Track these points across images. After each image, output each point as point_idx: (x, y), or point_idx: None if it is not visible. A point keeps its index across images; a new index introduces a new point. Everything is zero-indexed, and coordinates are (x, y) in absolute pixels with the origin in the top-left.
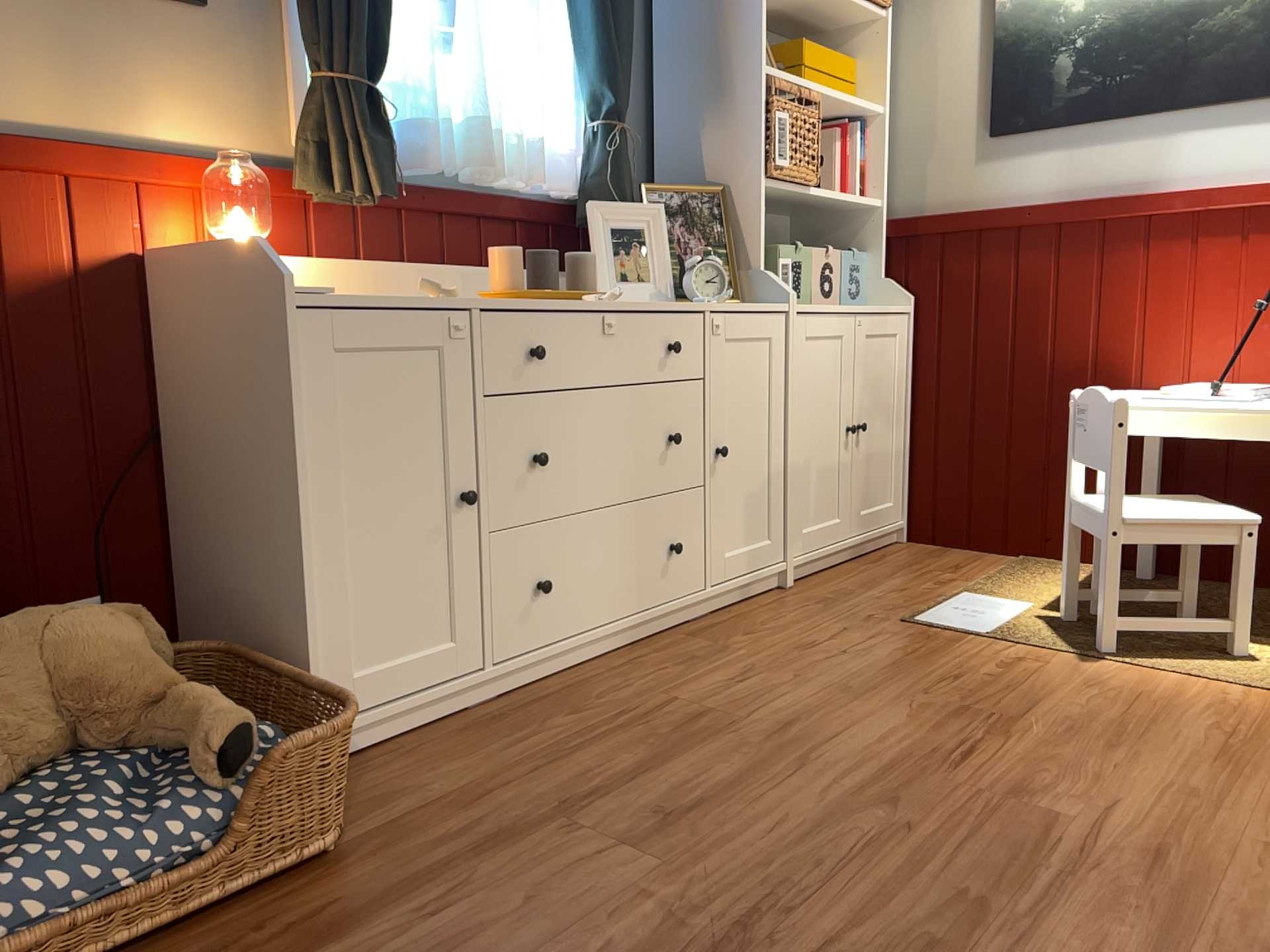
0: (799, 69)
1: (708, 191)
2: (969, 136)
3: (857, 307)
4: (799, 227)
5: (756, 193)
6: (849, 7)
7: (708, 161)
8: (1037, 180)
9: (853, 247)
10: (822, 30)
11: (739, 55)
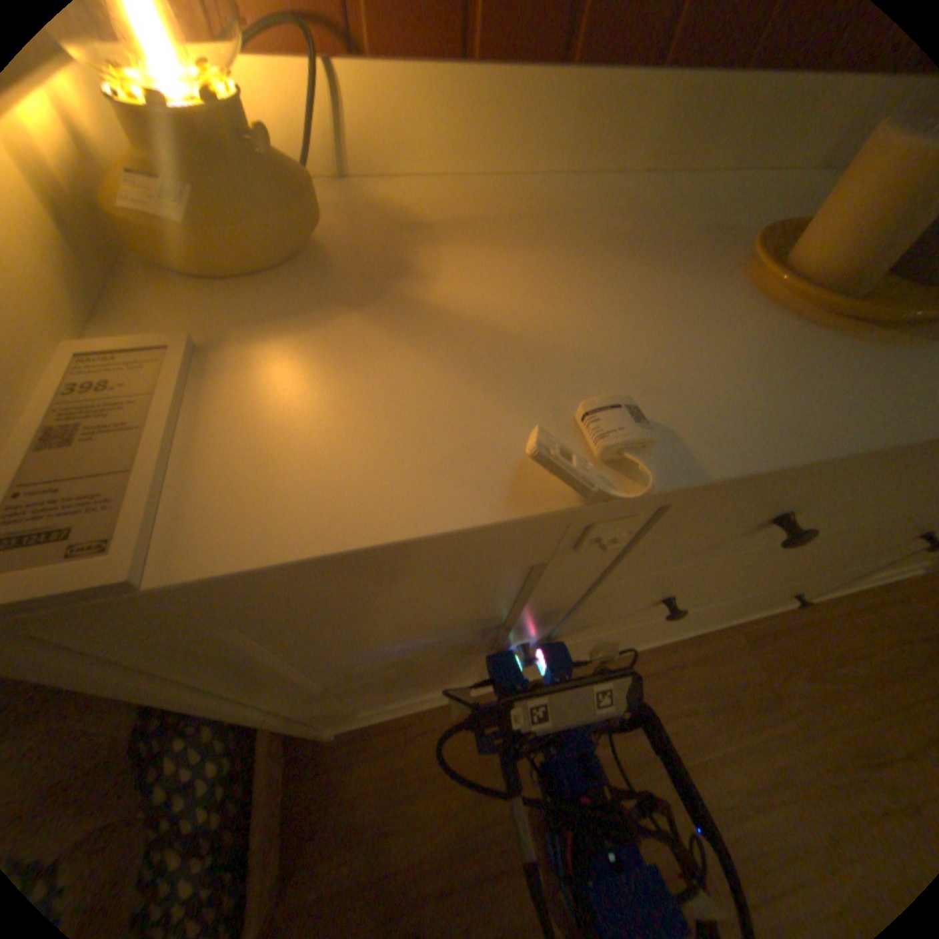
0: None
1: None
2: None
3: None
4: None
5: None
6: None
7: None
8: None
9: None
10: None
11: None
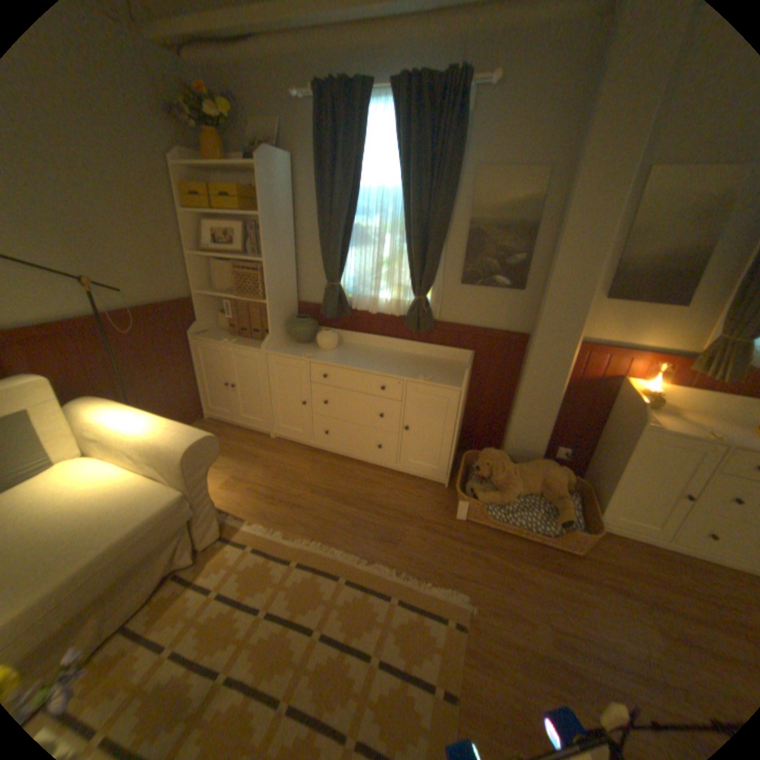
0: None
1: None
2: None
3: None
4: None
5: None
6: None
7: None
8: None
9: None
10: None
11: None
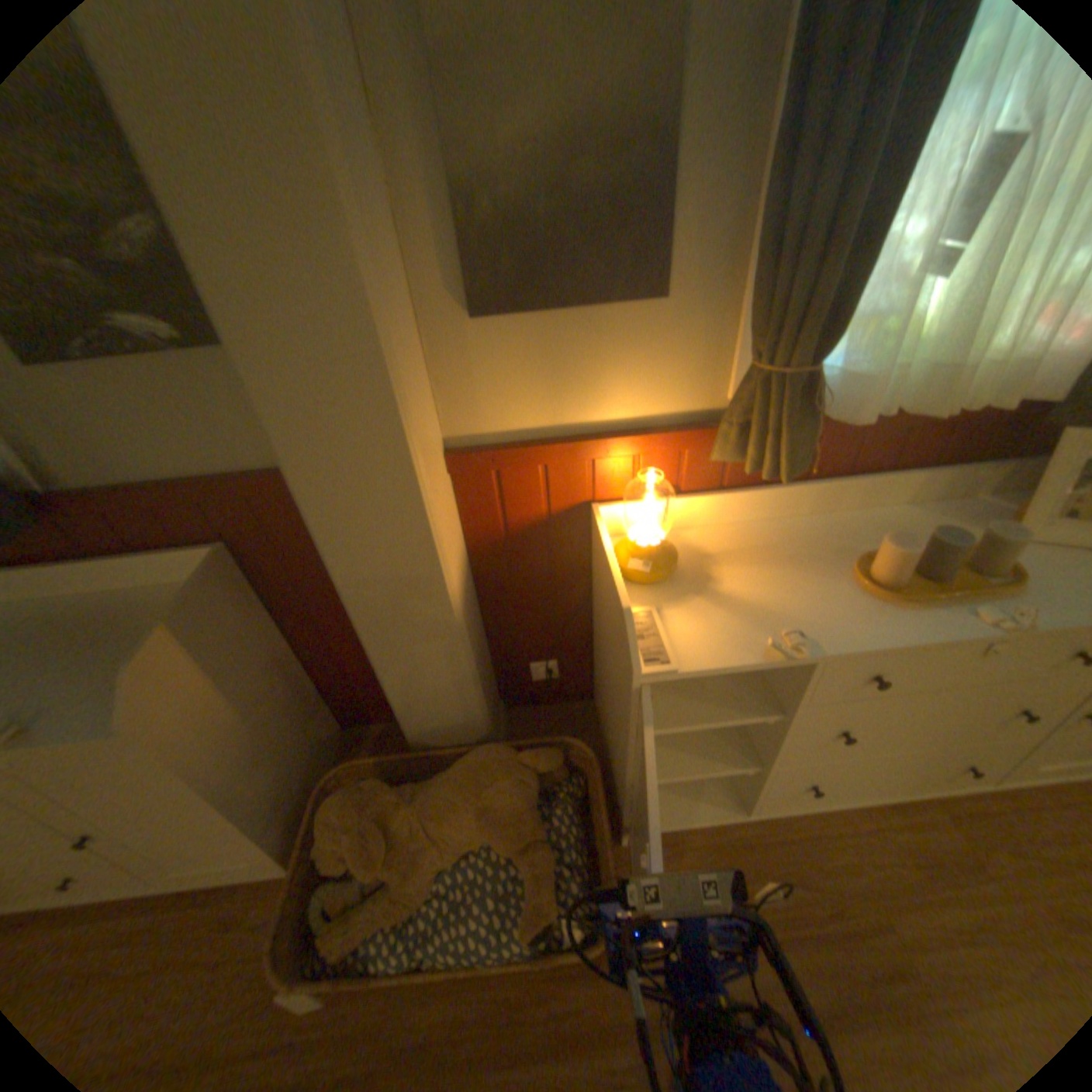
0: None
1: None
2: None
3: None
4: None
5: None
6: None
7: None
8: None
9: None
10: None
11: None
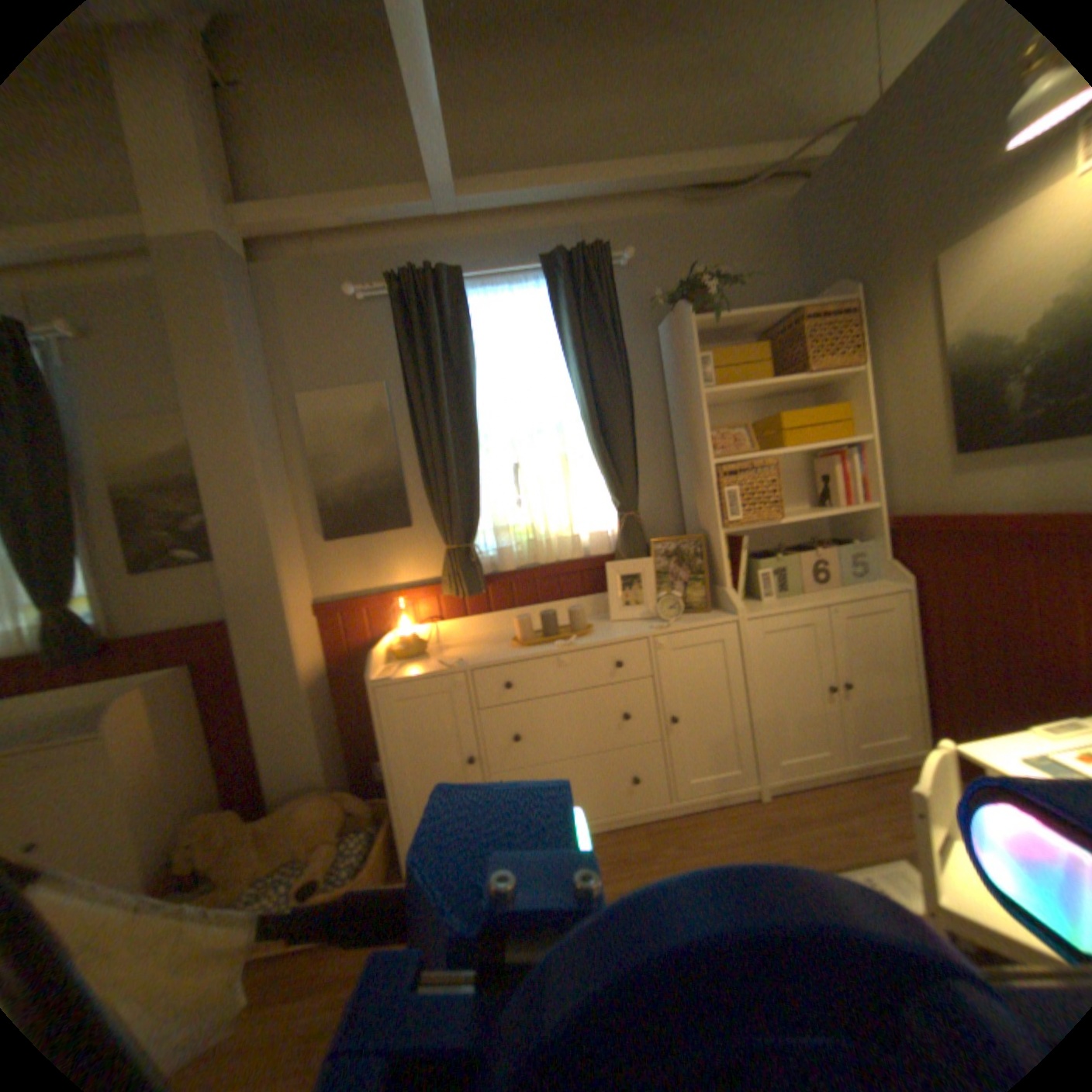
0: (780, 431)
1: (702, 533)
2: (944, 451)
3: (837, 597)
4: (832, 517)
5: (719, 539)
6: (818, 378)
7: (699, 515)
8: (1008, 490)
9: (866, 535)
10: (823, 384)
11: (701, 453)
